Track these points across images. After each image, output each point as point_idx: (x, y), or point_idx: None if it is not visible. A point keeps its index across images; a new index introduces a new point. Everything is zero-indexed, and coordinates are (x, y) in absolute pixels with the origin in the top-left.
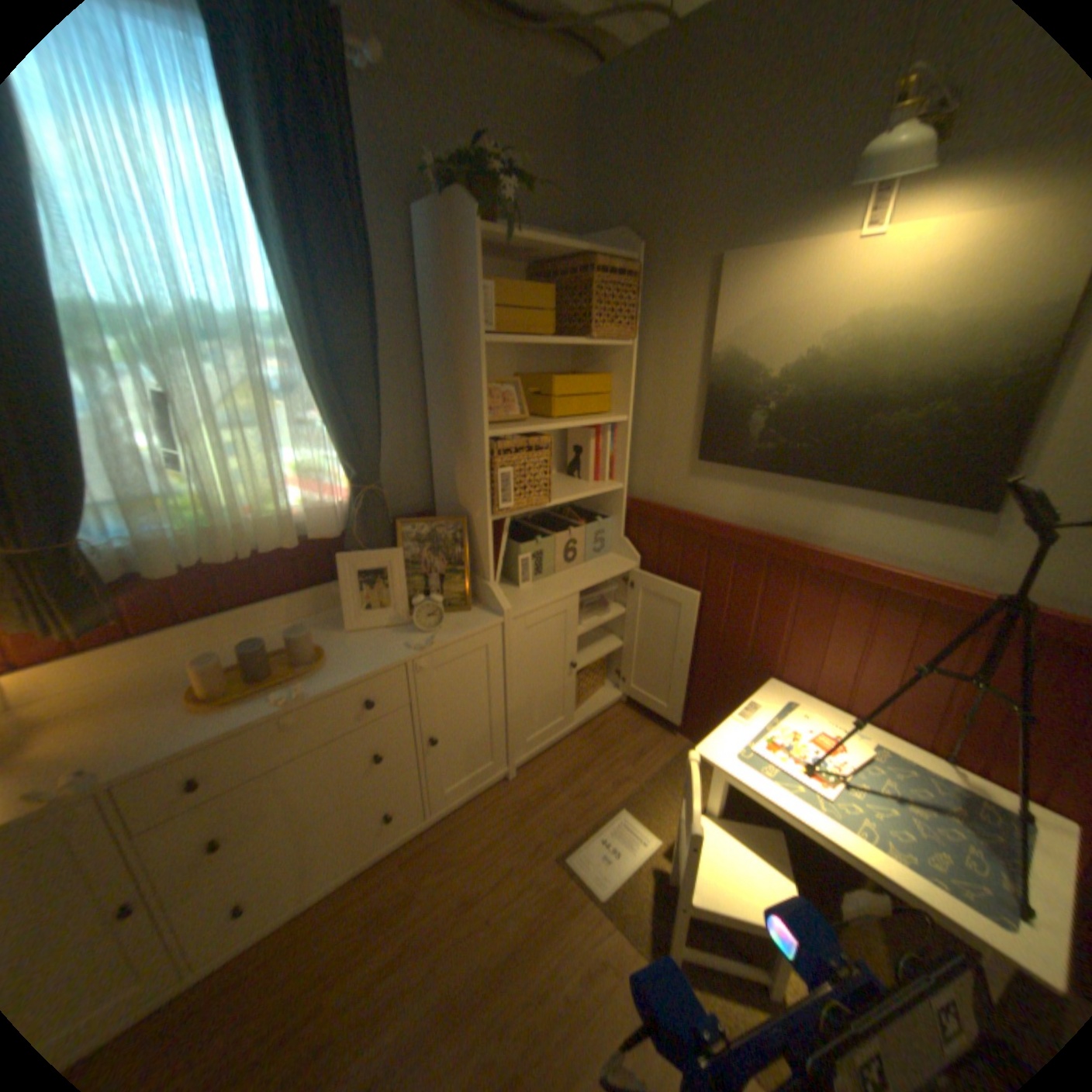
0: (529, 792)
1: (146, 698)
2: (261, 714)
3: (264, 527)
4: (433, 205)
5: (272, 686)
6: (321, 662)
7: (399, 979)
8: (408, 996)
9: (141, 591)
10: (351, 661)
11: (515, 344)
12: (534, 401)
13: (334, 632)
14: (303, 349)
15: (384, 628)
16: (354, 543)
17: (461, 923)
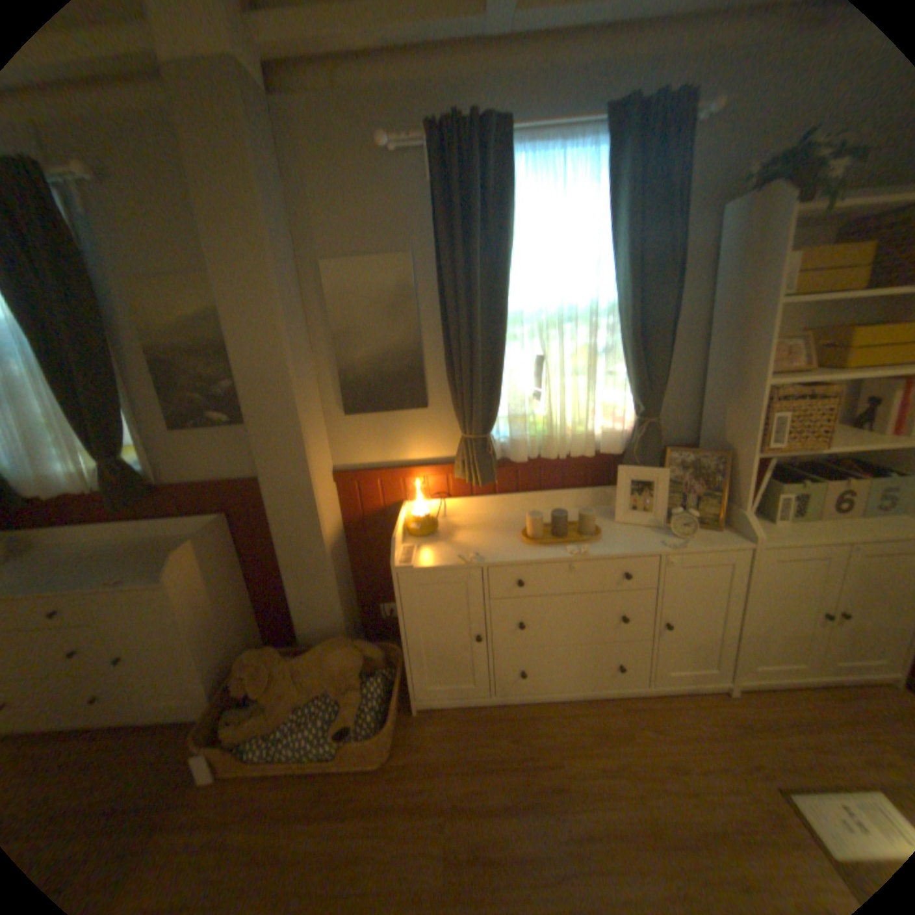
0: (753, 718)
1: (500, 529)
2: (561, 556)
3: (574, 441)
4: (747, 200)
5: (567, 542)
6: (599, 536)
7: (617, 787)
8: (624, 802)
9: (505, 469)
10: (619, 542)
11: (810, 301)
12: (824, 352)
13: (606, 521)
14: (624, 323)
15: (643, 527)
16: (630, 461)
17: (672, 781)
